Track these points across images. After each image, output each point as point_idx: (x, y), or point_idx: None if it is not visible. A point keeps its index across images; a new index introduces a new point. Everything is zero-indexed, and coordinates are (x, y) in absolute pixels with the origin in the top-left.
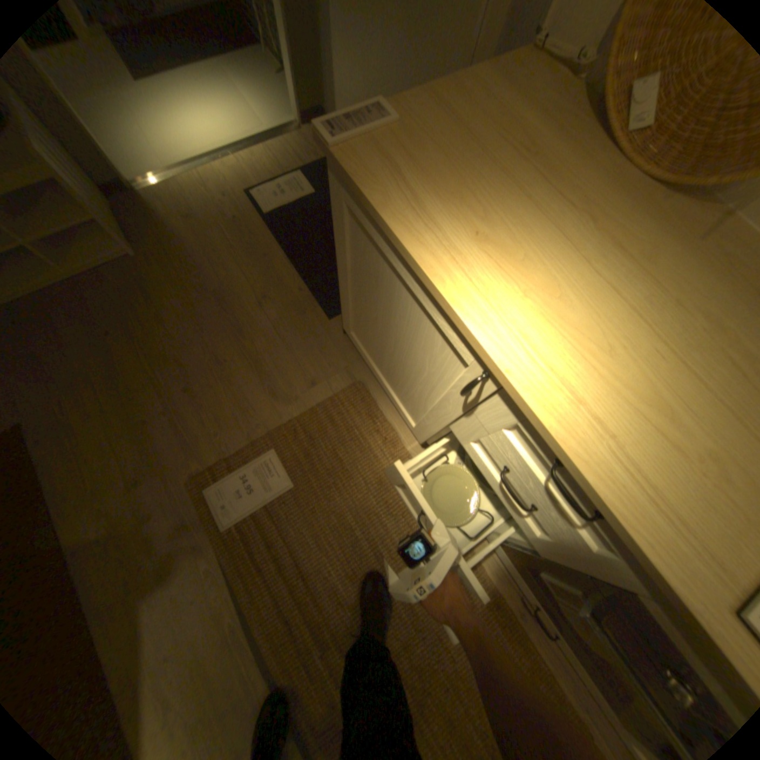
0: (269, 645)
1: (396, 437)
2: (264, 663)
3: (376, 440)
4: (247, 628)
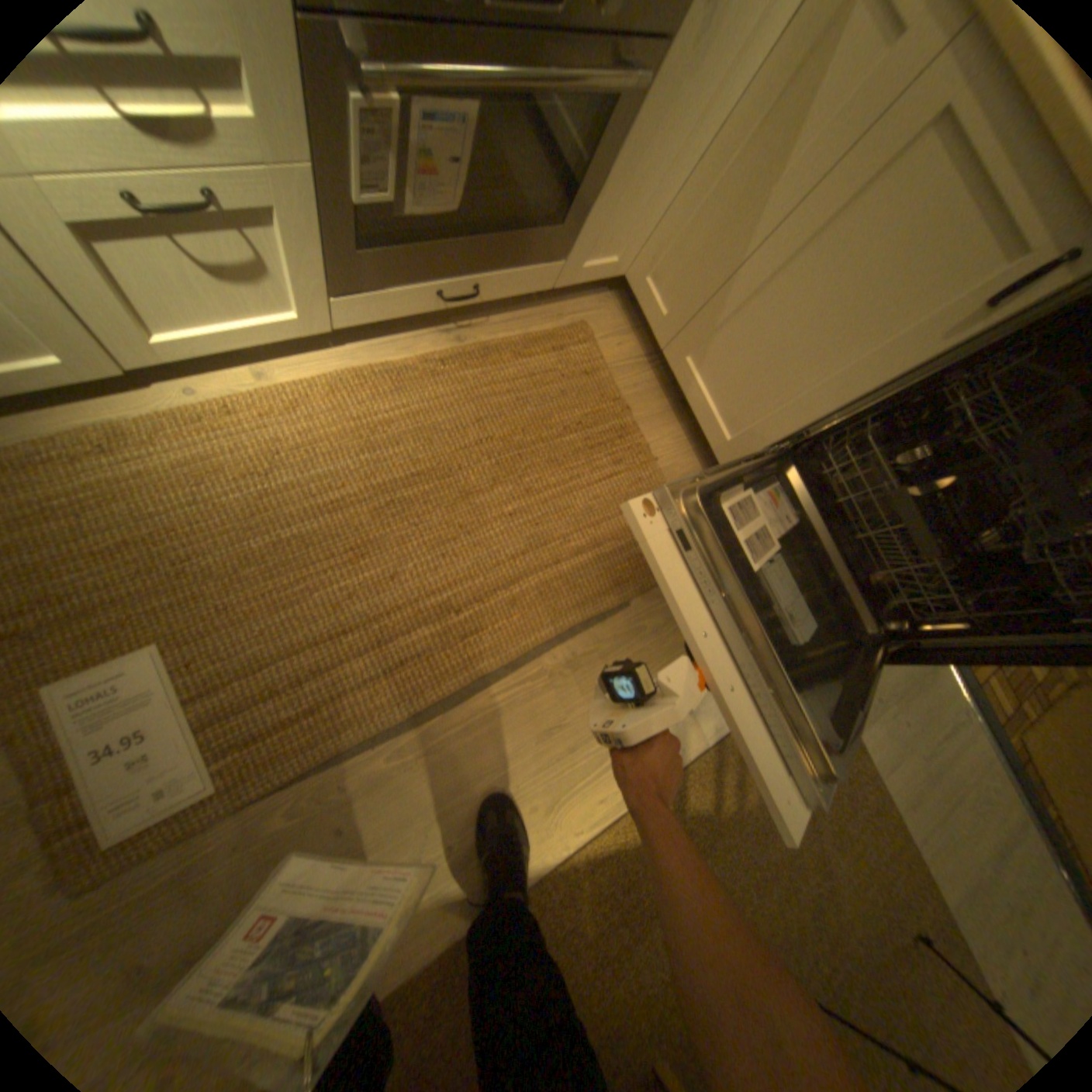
0: (424, 690)
1: (101, 425)
2: (447, 697)
3: (93, 464)
4: (395, 728)
